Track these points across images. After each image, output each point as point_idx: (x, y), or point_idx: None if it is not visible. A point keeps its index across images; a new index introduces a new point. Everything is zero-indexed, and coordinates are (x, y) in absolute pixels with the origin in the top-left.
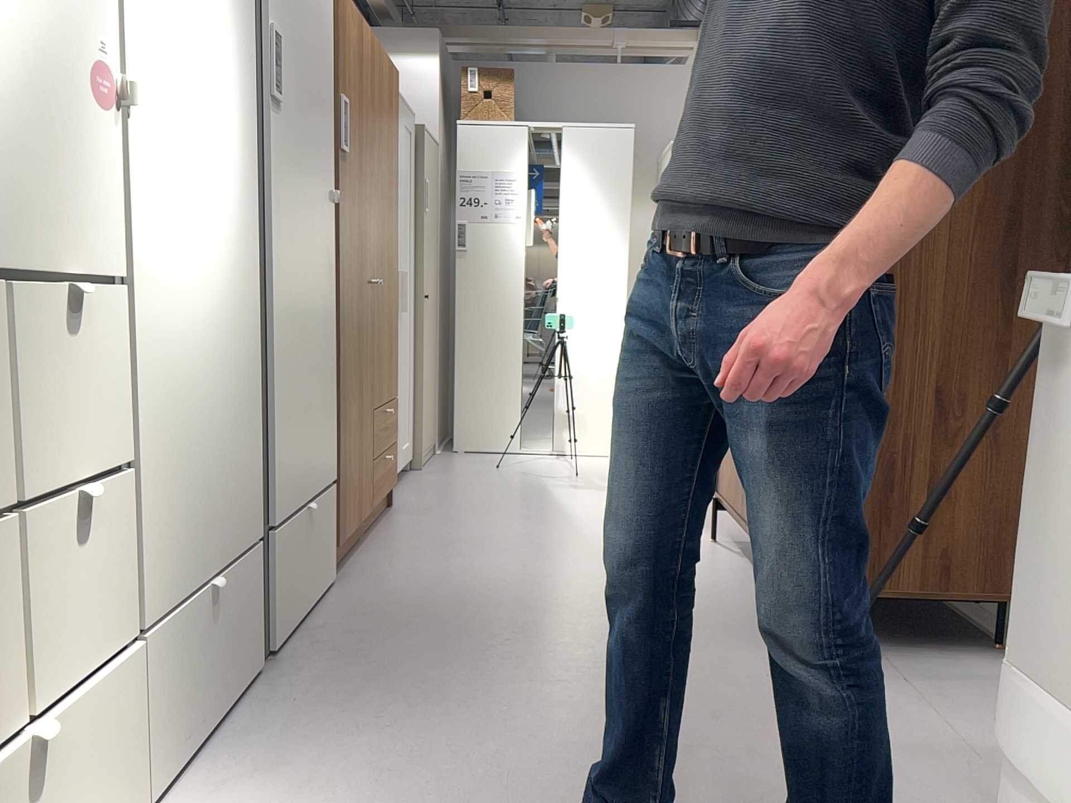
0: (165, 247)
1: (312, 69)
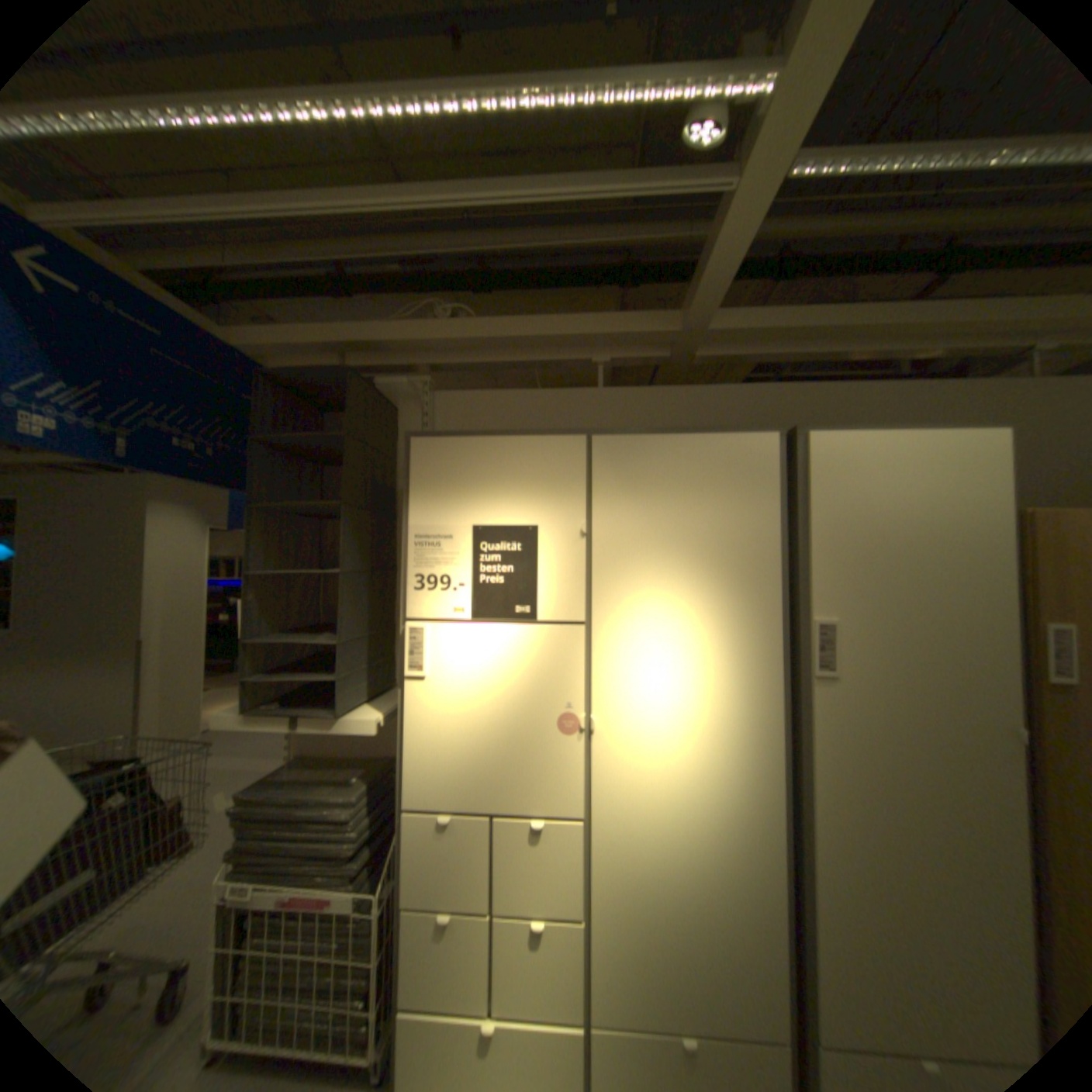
0: (638, 802)
1: (941, 624)
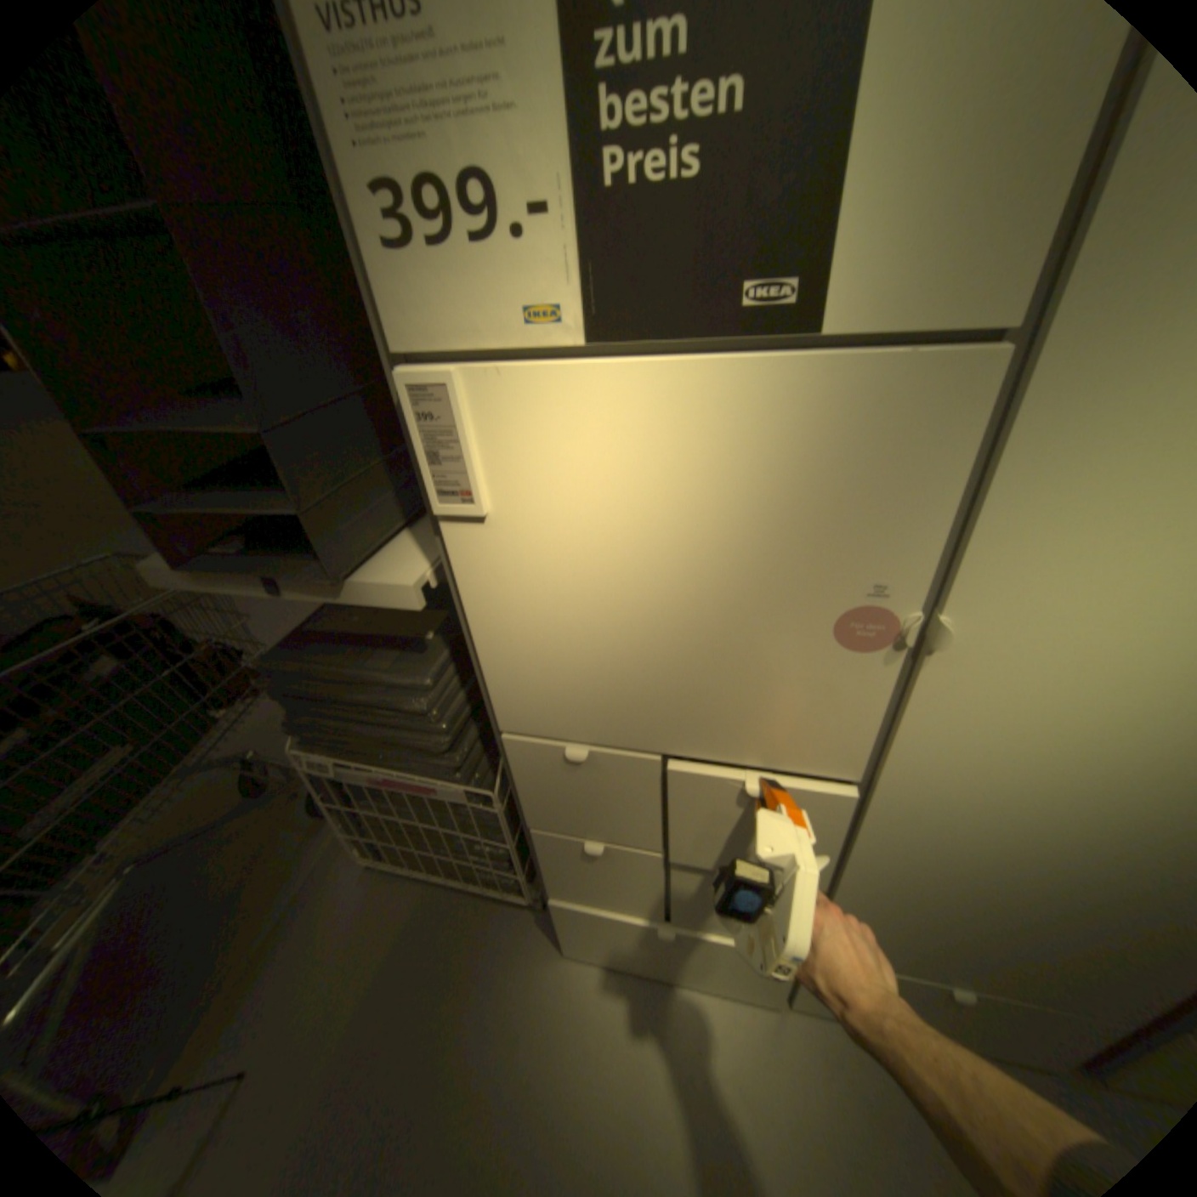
0: (1006, 774)
1: None
